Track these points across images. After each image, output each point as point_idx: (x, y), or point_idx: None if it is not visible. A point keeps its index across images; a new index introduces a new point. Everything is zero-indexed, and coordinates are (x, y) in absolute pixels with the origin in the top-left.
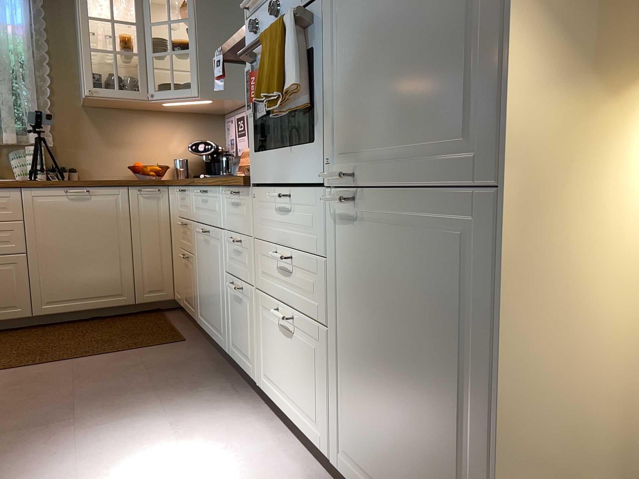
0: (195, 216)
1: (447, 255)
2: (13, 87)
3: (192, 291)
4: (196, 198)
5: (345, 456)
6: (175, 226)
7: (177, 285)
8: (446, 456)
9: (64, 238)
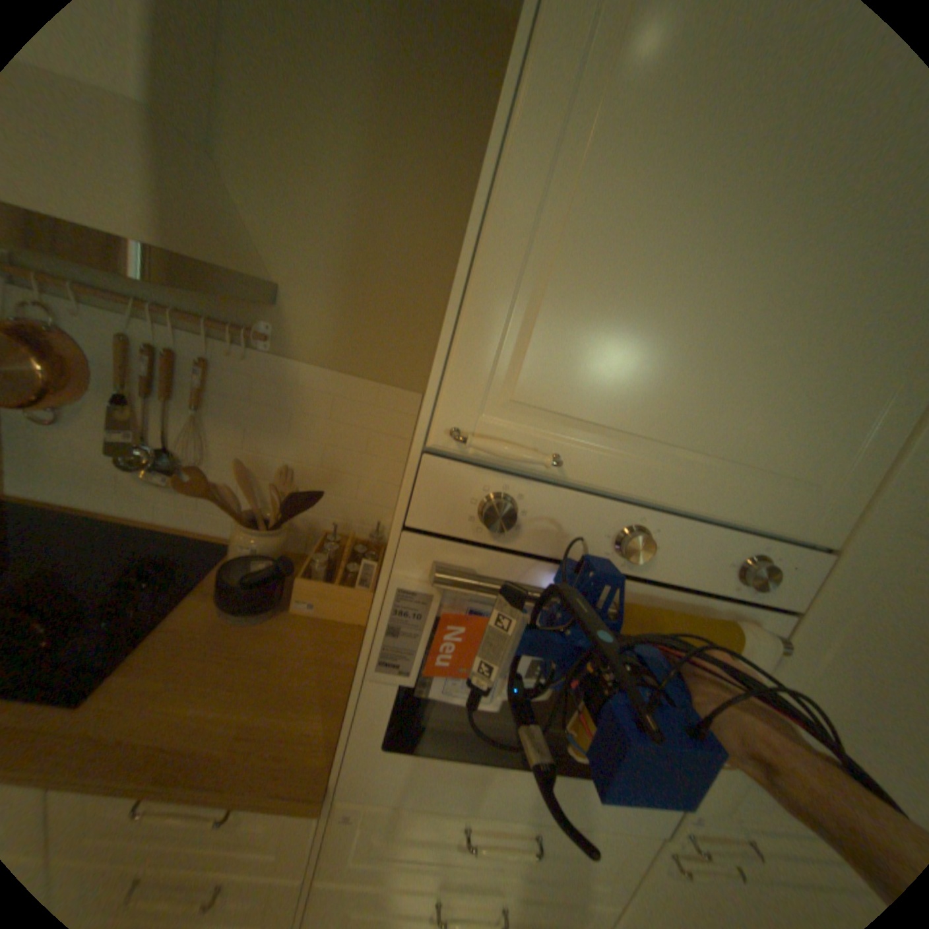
0: None
1: None
2: None
3: None
4: None
5: None
6: None
7: None
8: None
9: None
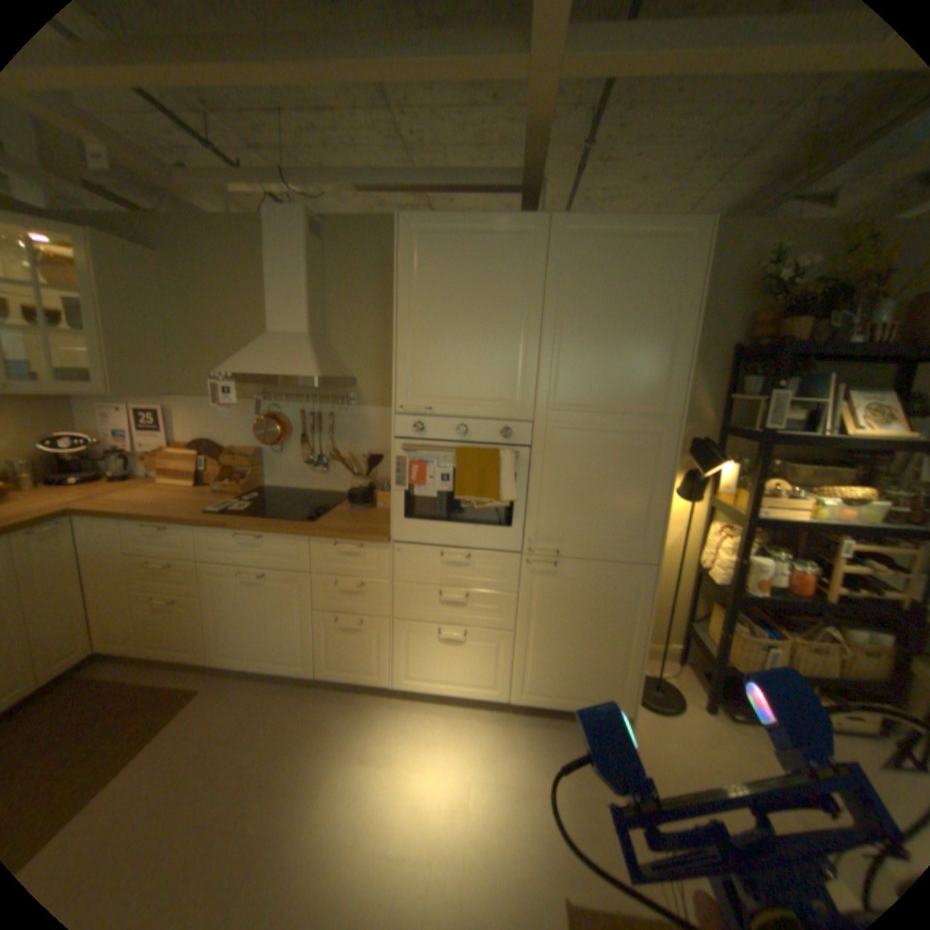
0: (210, 558)
1: (619, 587)
2: None
3: (187, 635)
4: (216, 540)
5: (523, 691)
6: (109, 567)
7: (114, 635)
8: (609, 663)
9: None
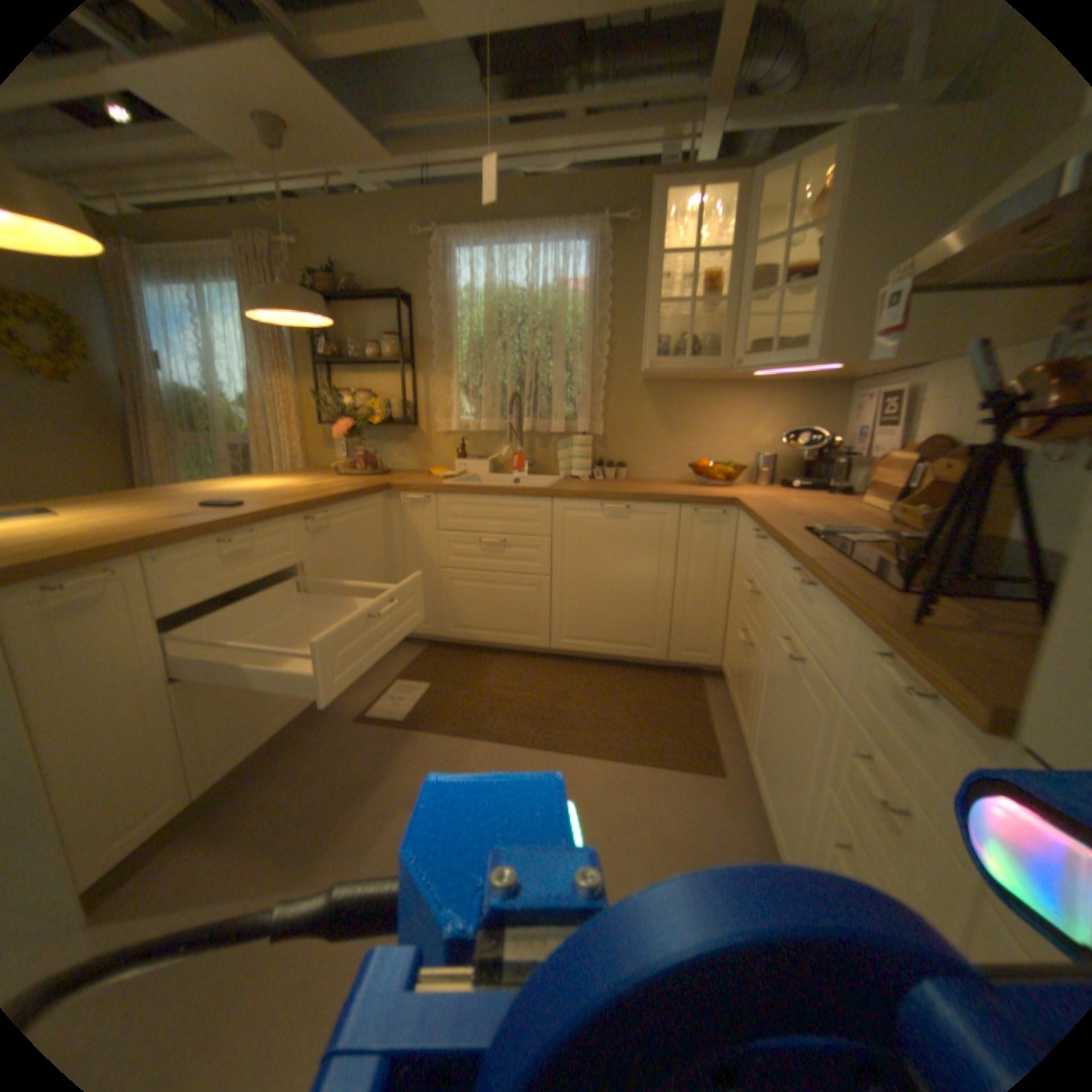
0: (778, 600)
1: None
2: (567, 362)
3: (749, 701)
4: (787, 573)
5: None
6: (740, 576)
7: (728, 658)
8: None
9: (592, 564)
